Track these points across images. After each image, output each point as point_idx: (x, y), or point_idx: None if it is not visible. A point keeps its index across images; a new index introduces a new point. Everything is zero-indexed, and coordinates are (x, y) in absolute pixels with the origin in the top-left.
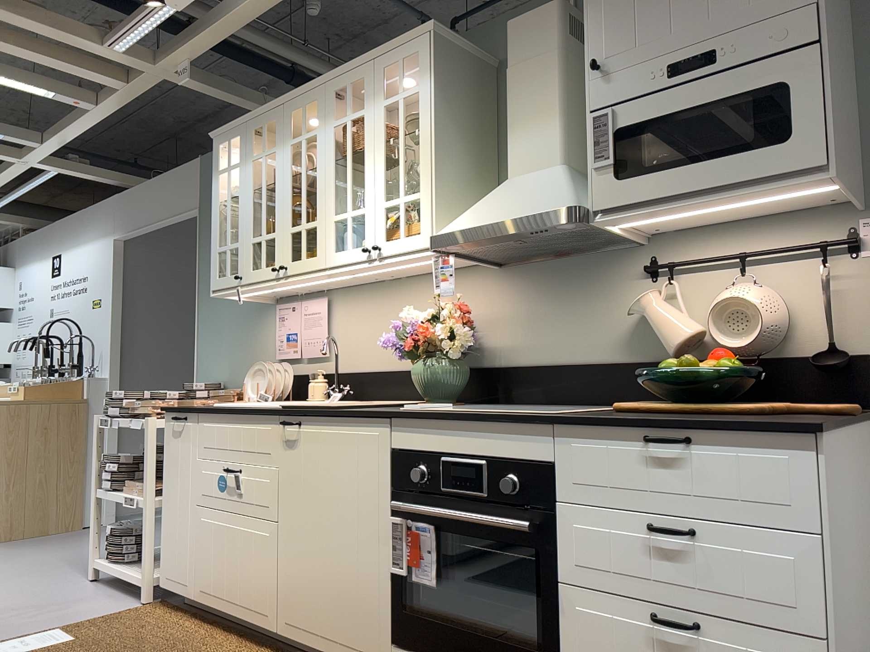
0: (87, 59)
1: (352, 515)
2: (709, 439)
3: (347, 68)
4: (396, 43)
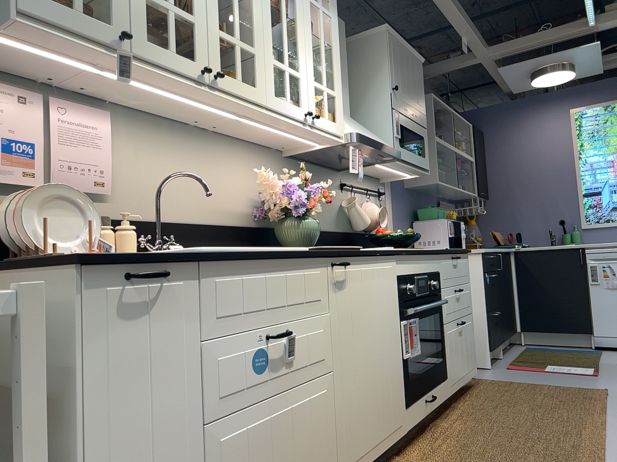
0: None
1: (384, 330)
2: (459, 256)
3: None
4: None
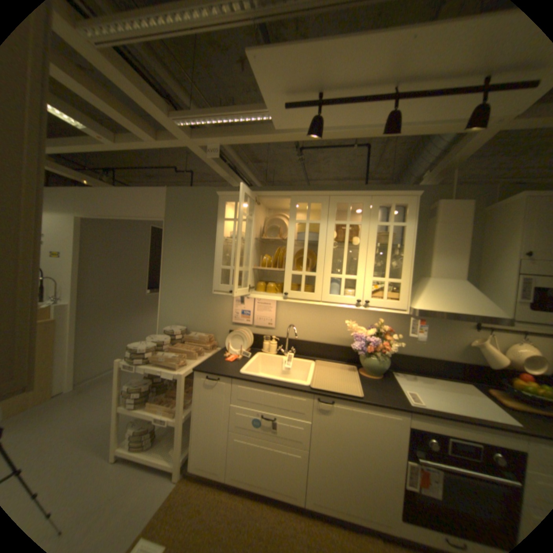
0: (133, 113)
1: (377, 457)
2: None
3: (351, 193)
4: (393, 193)
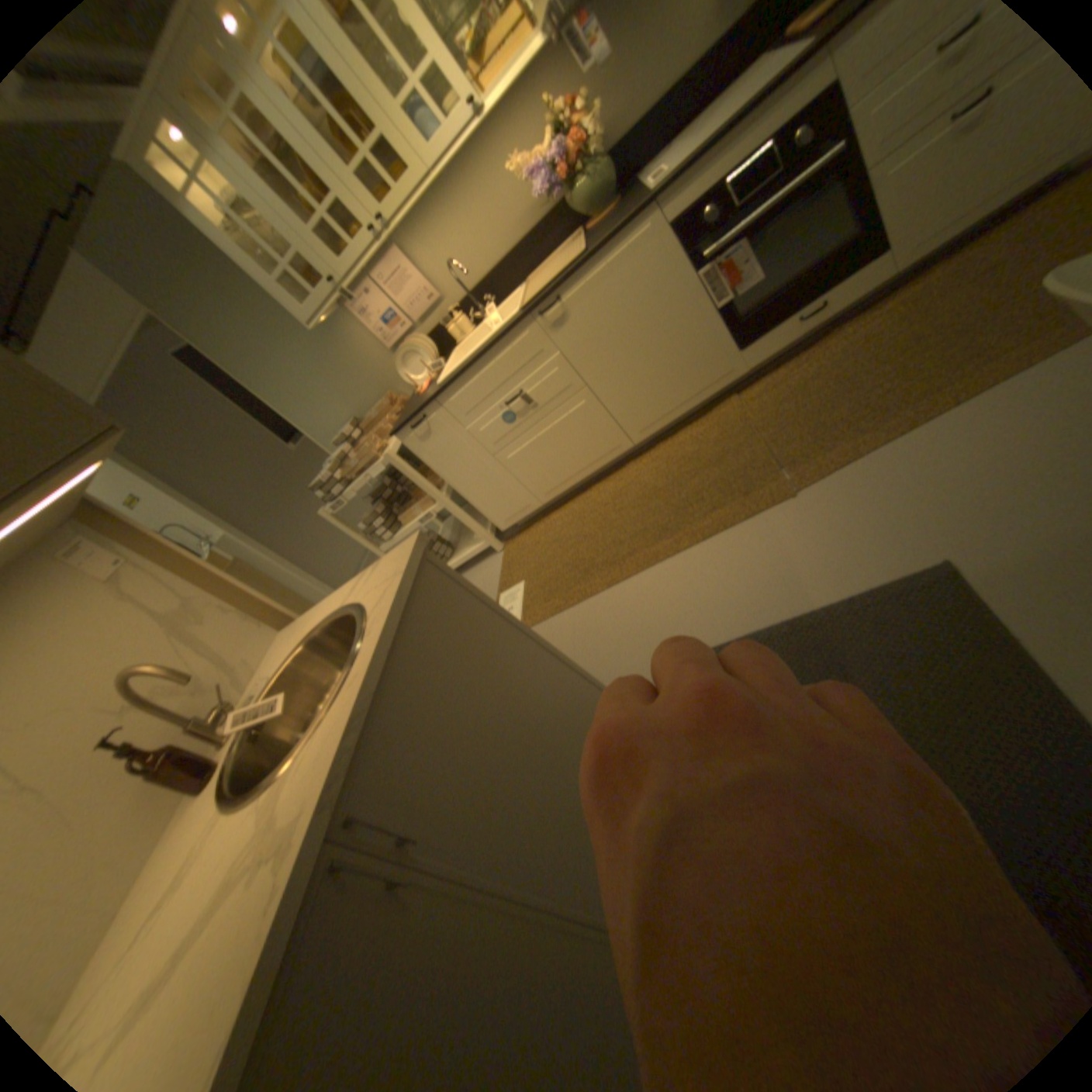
0: None
1: (660, 306)
2: None
3: None
4: None
